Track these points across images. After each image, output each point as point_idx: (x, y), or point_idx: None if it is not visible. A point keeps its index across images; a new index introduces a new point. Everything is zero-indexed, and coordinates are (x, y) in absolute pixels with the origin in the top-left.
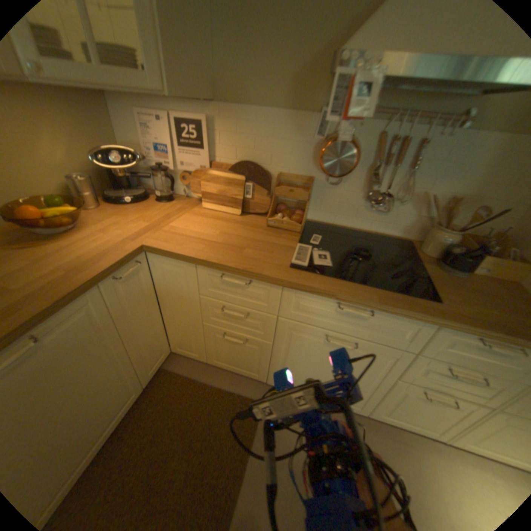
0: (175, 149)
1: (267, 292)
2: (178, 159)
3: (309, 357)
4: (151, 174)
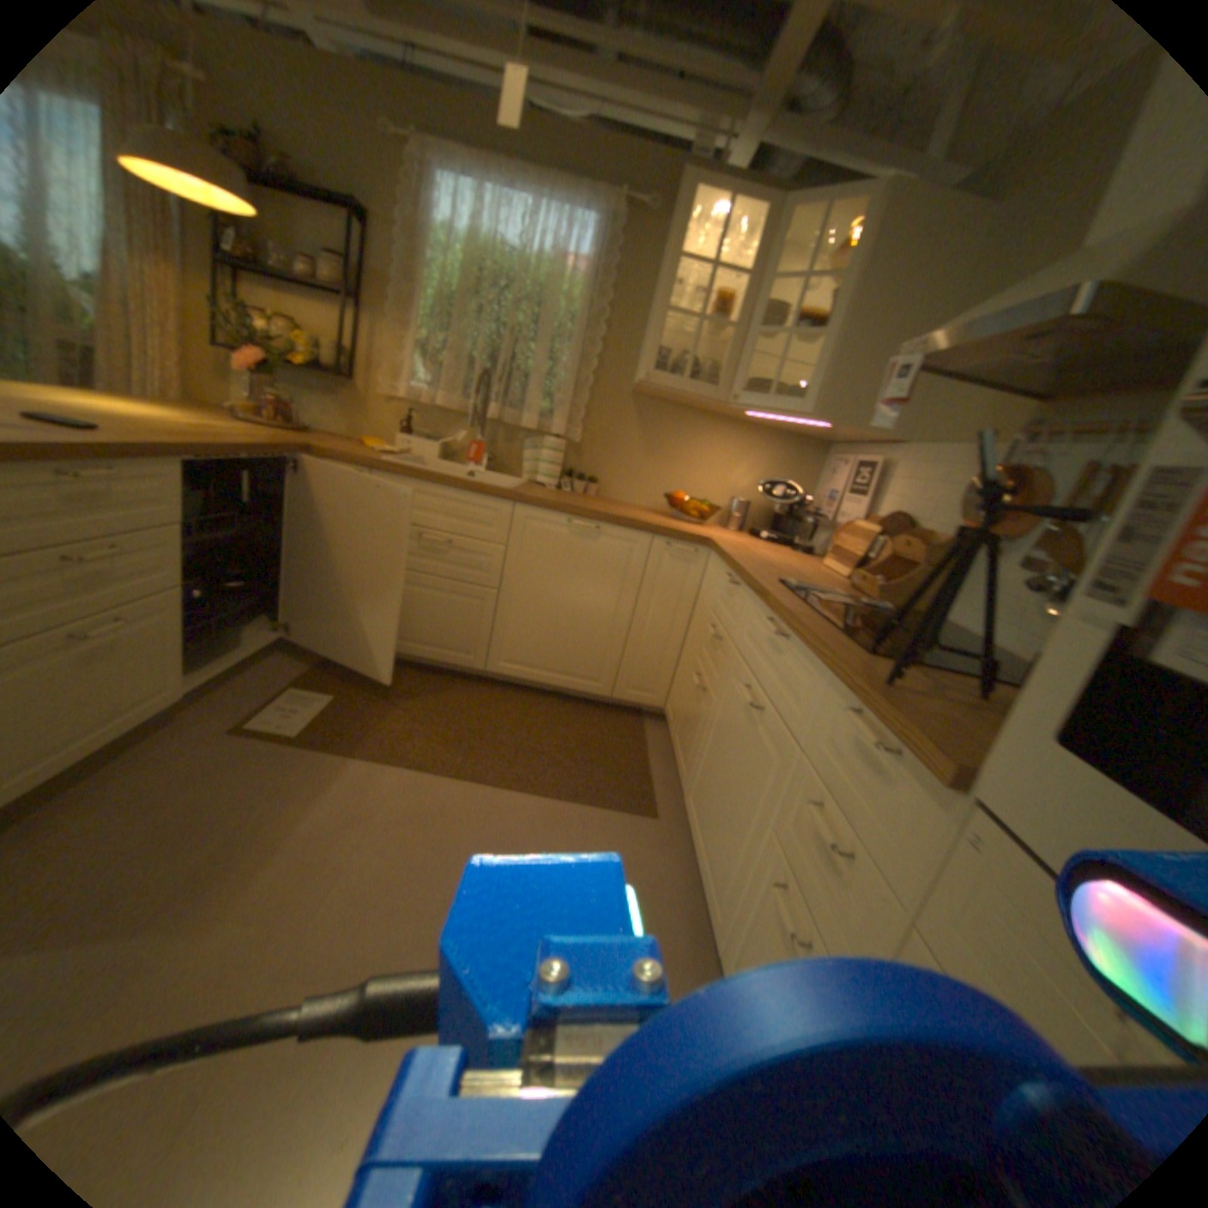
0: (845, 500)
1: (742, 604)
2: (842, 511)
3: (727, 738)
4: (807, 523)
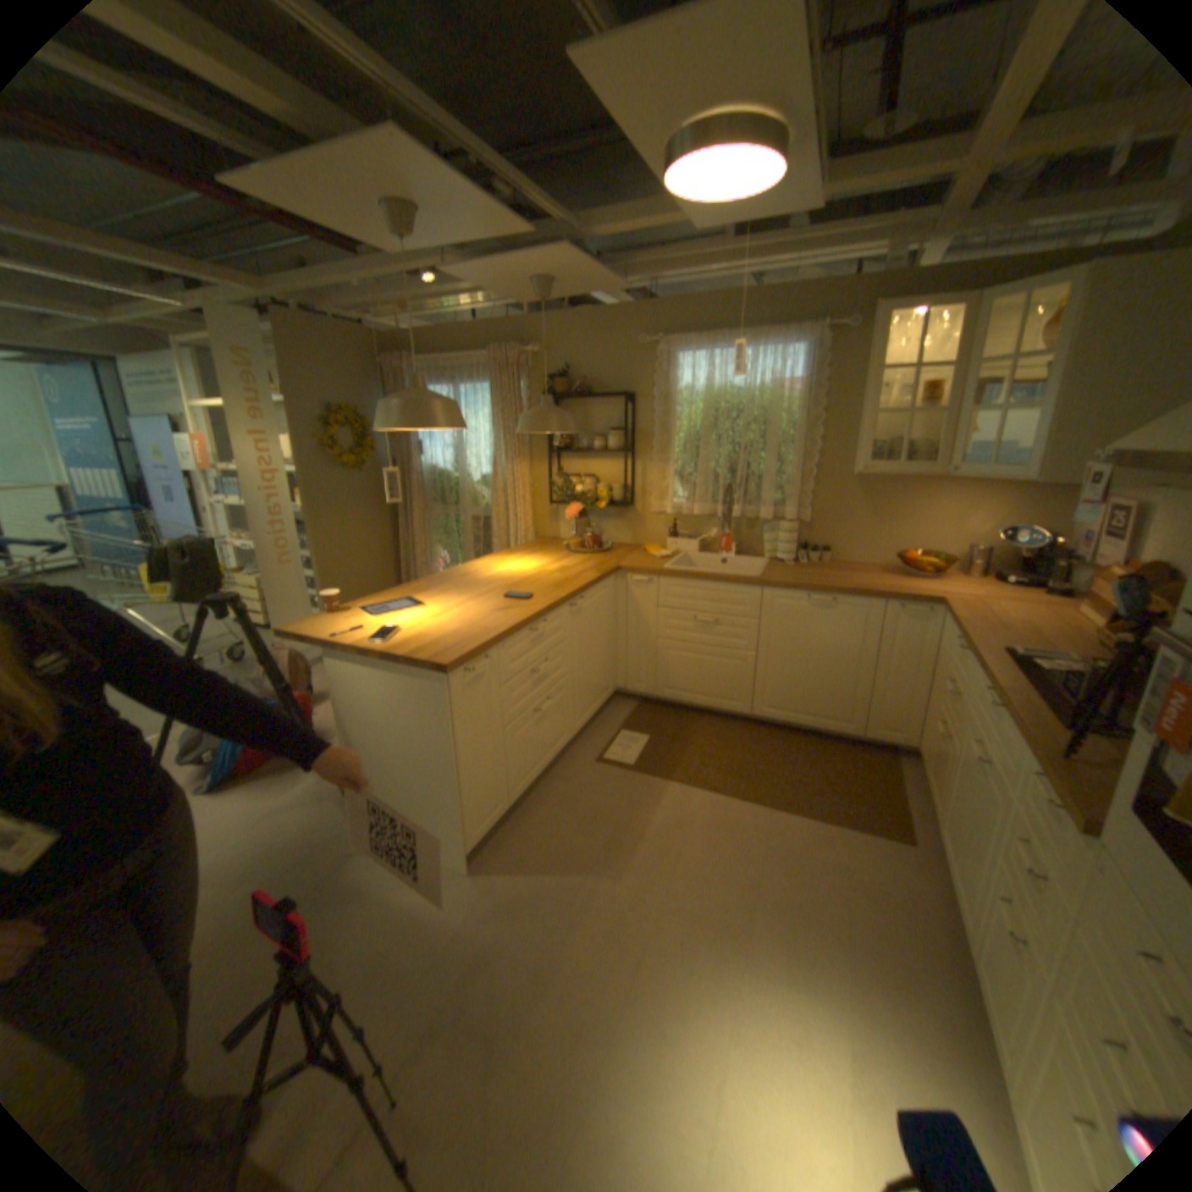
0: (1102, 541)
1: (973, 668)
2: (1101, 552)
3: (968, 784)
4: (1062, 564)
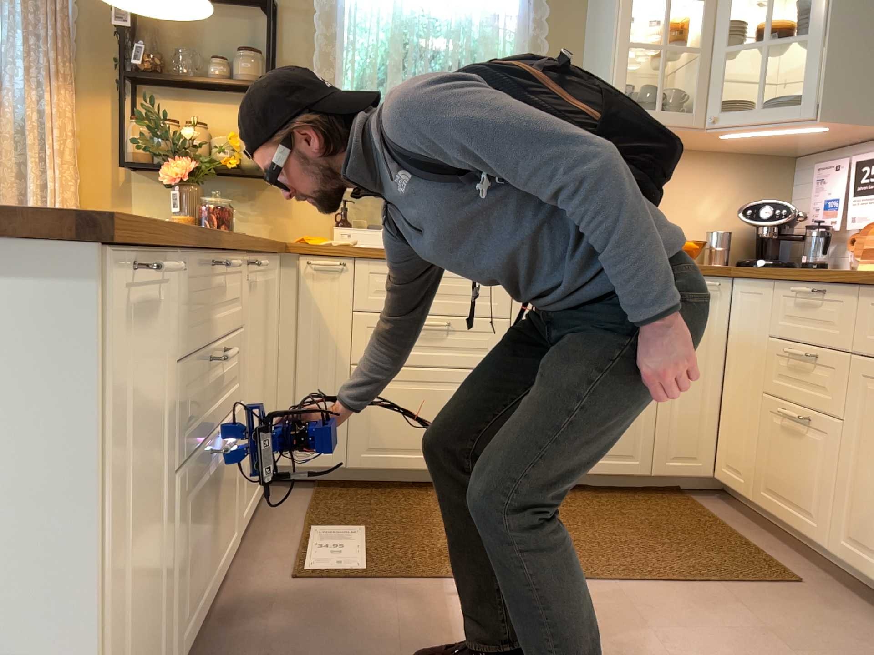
0: (850, 202)
1: (841, 308)
2: (850, 214)
3: None
4: (808, 237)
